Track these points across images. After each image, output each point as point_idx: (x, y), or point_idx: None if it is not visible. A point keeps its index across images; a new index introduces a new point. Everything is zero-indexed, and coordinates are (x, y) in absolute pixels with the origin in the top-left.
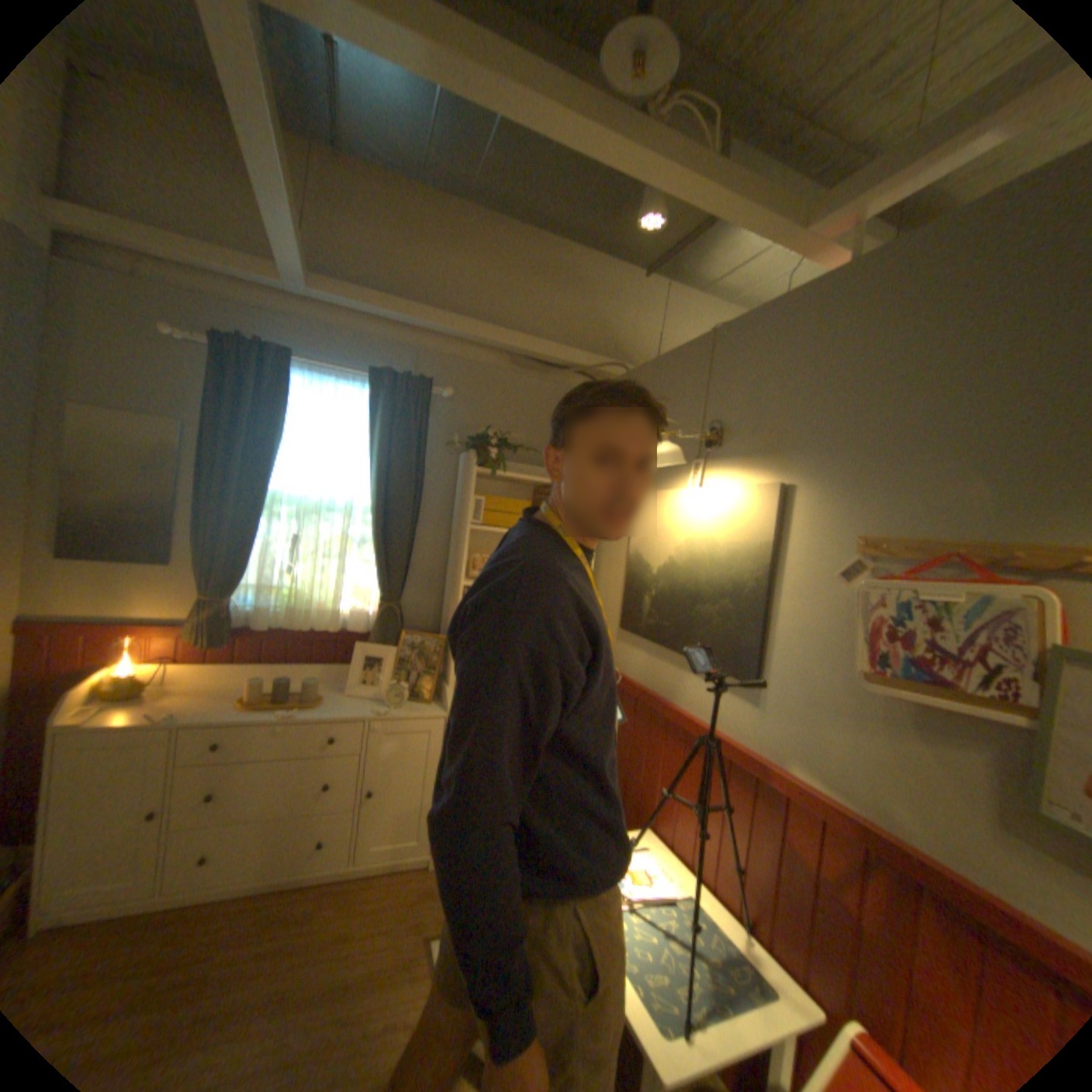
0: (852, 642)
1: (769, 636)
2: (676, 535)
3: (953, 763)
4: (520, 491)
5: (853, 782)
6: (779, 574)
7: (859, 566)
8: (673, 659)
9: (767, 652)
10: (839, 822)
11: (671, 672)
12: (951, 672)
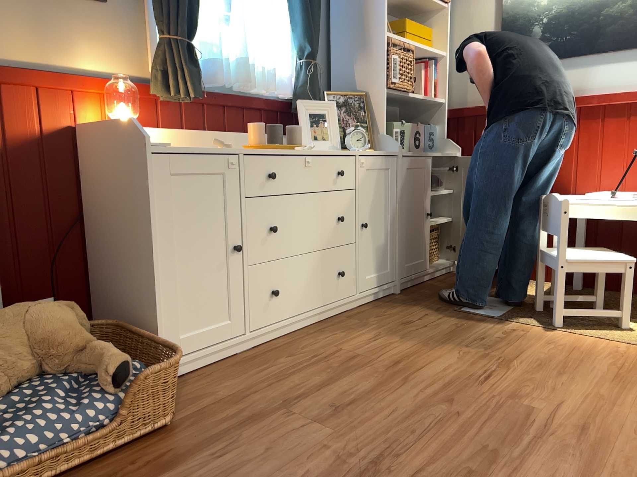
0: None
1: None
2: None
3: None
4: None
5: None
6: None
7: None
8: (573, 64)
9: None
10: None
11: (573, 74)
12: None
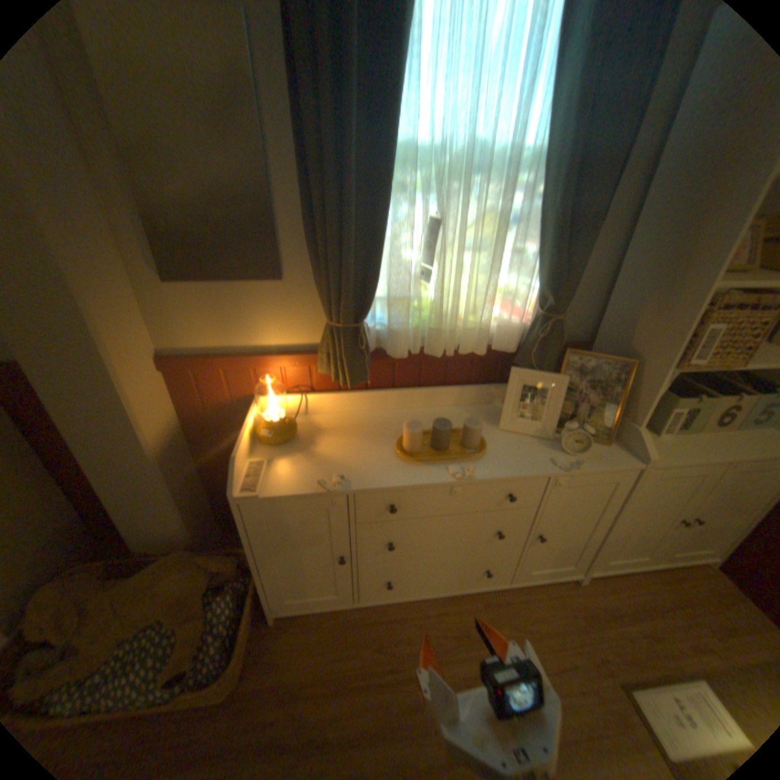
0: None
1: None
2: None
3: None
4: None
5: None
6: None
7: None
8: None
9: None
10: None
11: None
12: None
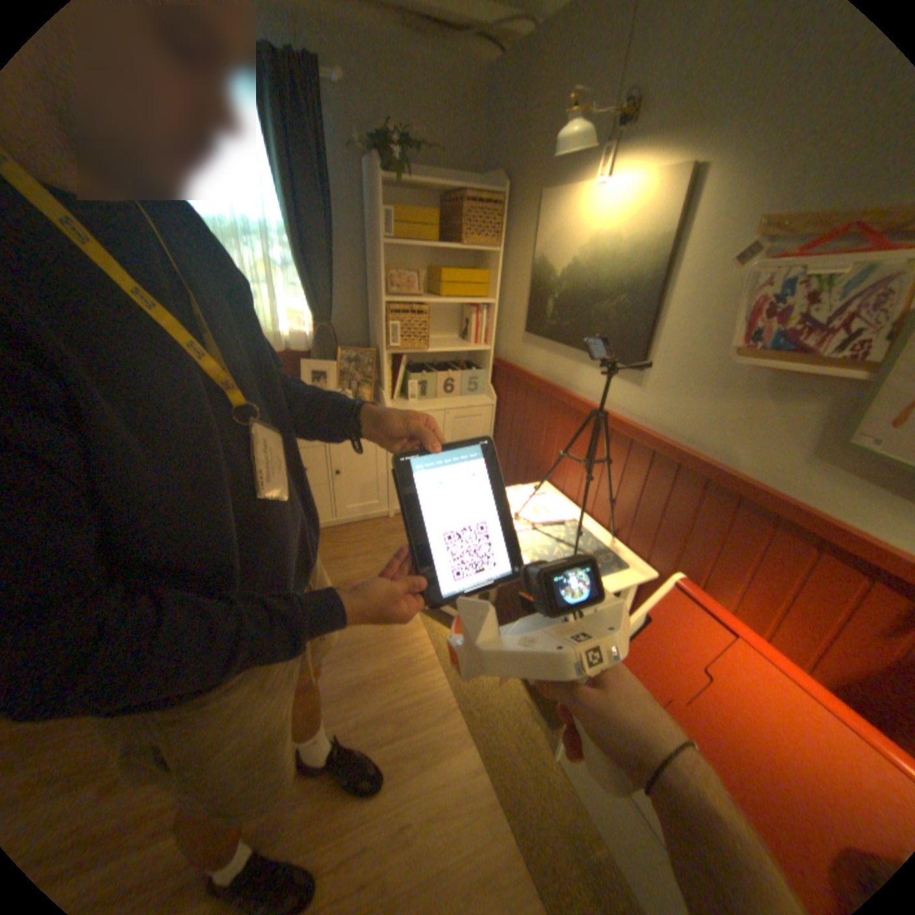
0: (731, 323)
1: (658, 326)
2: (580, 234)
3: (792, 413)
4: (427, 199)
5: (707, 435)
6: (676, 264)
7: (755, 248)
8: (570, 354)
9: (654, 340)
10: (691, 463)
11: (568, 365)
12: (814, 339)
